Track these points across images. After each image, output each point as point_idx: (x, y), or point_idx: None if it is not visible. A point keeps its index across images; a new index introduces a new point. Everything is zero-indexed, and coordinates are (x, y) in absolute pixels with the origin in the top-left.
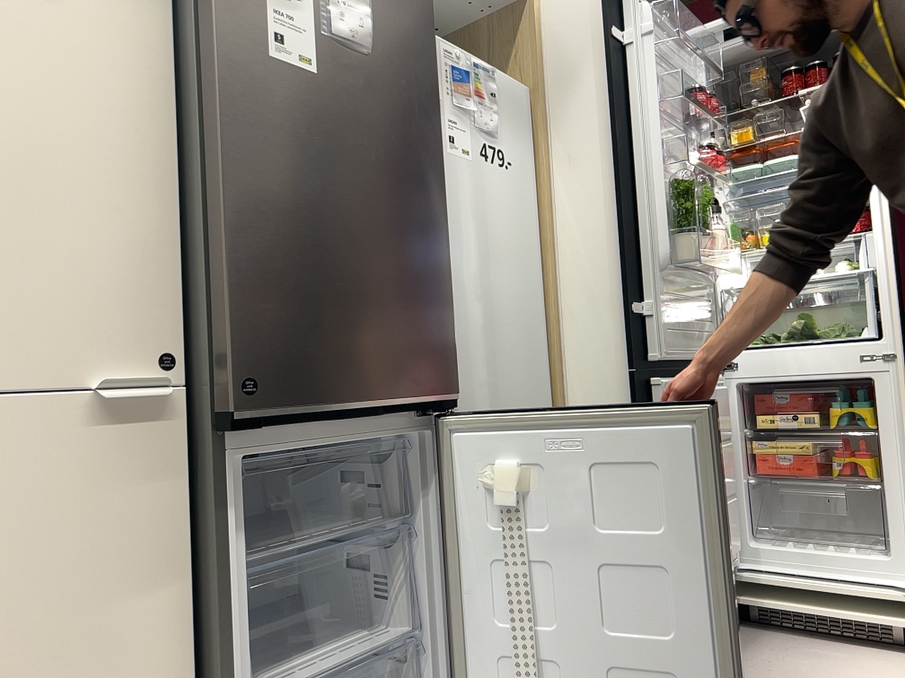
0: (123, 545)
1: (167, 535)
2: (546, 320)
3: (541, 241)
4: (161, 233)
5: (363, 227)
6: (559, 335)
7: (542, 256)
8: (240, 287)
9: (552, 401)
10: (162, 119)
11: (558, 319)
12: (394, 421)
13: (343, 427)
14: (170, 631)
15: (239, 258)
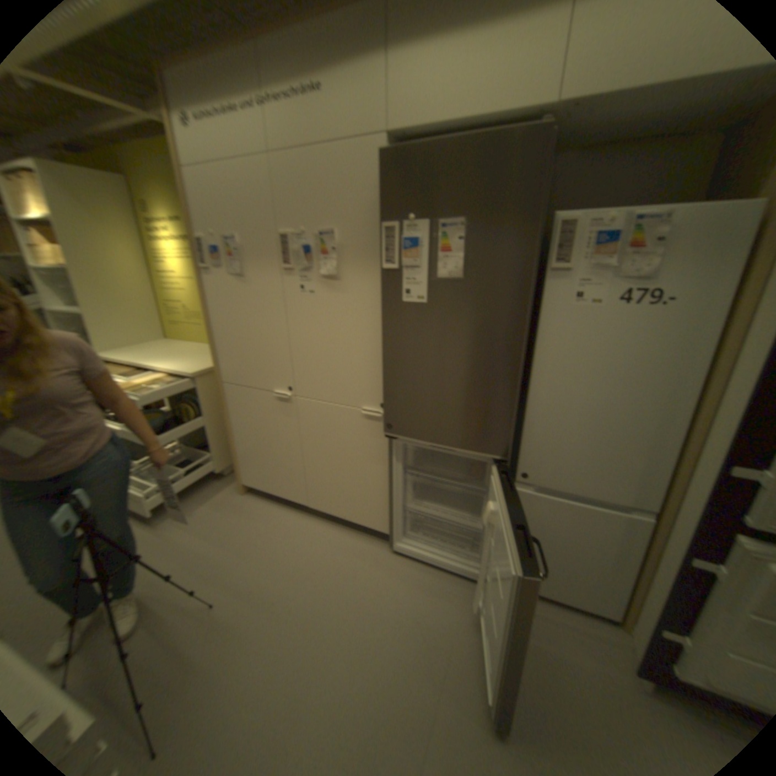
0: (370, 449)
1: (382, 452)
2: (693, 428)
3: (717, 362)
4: (381, 364)
5: (447, 372)
6: (698, 446)
7: (712, 376)
8: (387, 393)
9: (673, 486)
10: (382, 323)
11: (702, 433)
12: (473, 452)
13: (438, 447)
14: (382, 475)
15: (387, 382)
